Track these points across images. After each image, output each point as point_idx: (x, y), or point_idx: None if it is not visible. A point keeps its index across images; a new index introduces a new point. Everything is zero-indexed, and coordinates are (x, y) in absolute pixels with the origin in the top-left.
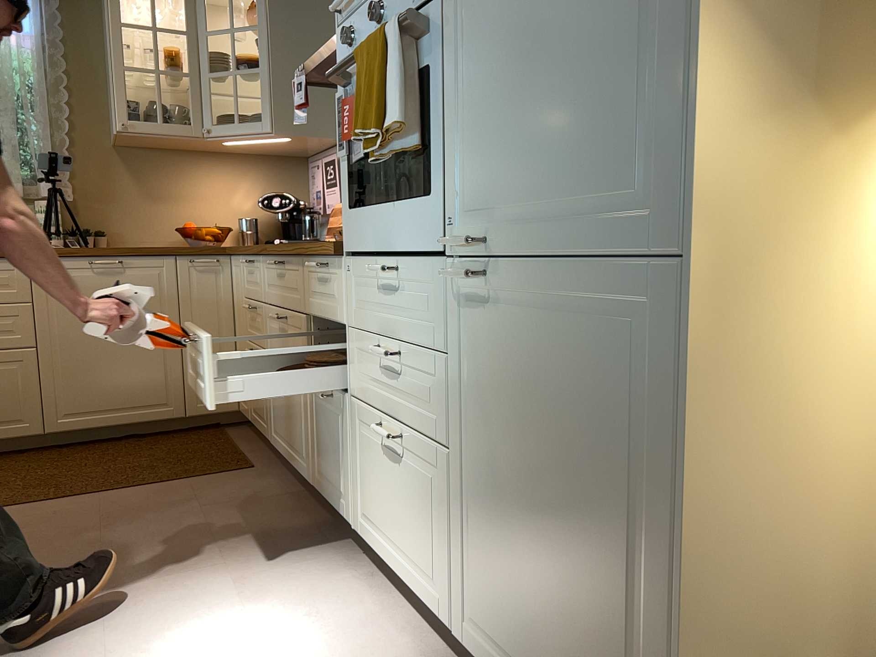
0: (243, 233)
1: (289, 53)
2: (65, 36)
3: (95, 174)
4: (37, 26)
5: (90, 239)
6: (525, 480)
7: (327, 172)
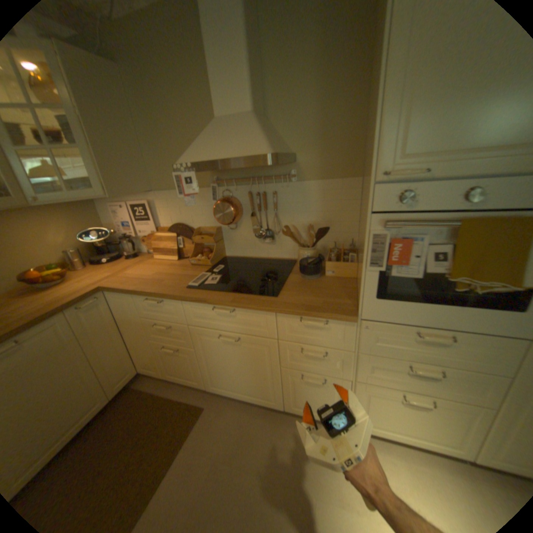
0: (66, 261)
1: (99, 131)
2: None
3: None
4: None
5: None
6: None
7: (135, 212)
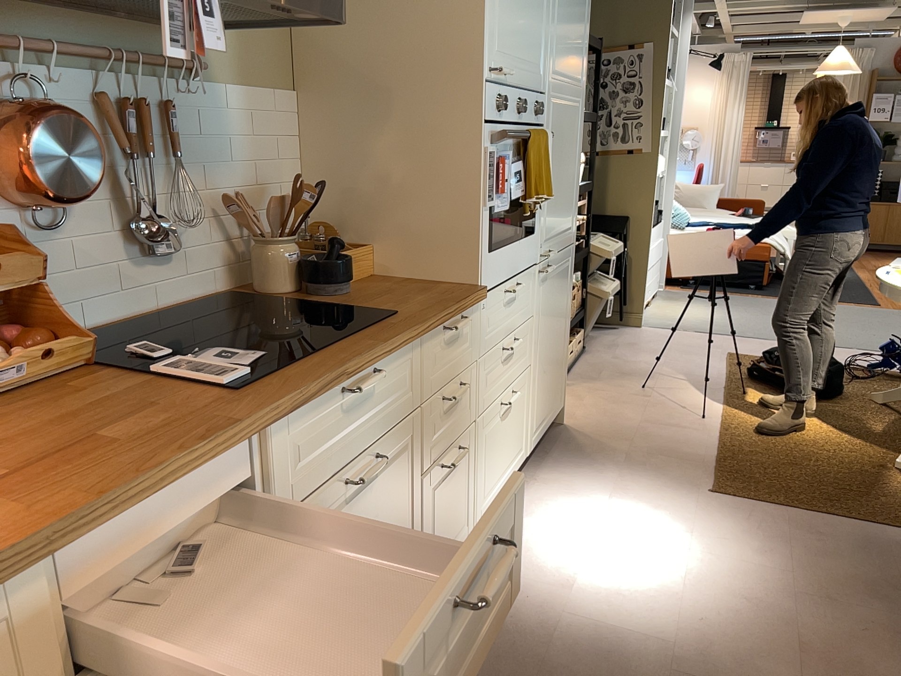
0: None
1: None
2: None
3: None
4: None
5: None
6: (550, 340)
7: None
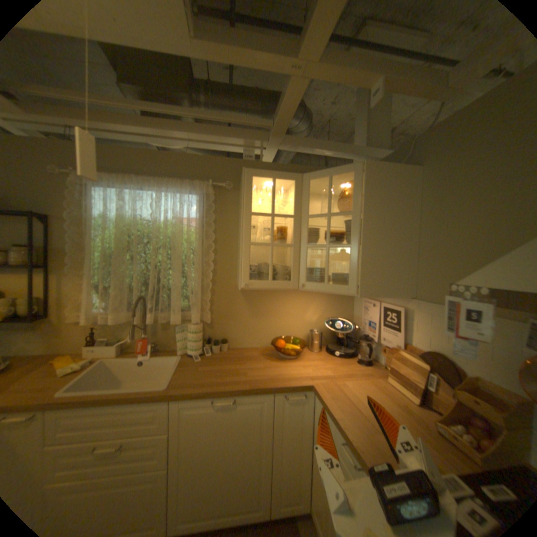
0: (310, 338)
1: (377, 232)
2: (217, 217)
3: (225, 302)
4: (200, 213)
5: (218, 348)
6: None
7: (387, 316)
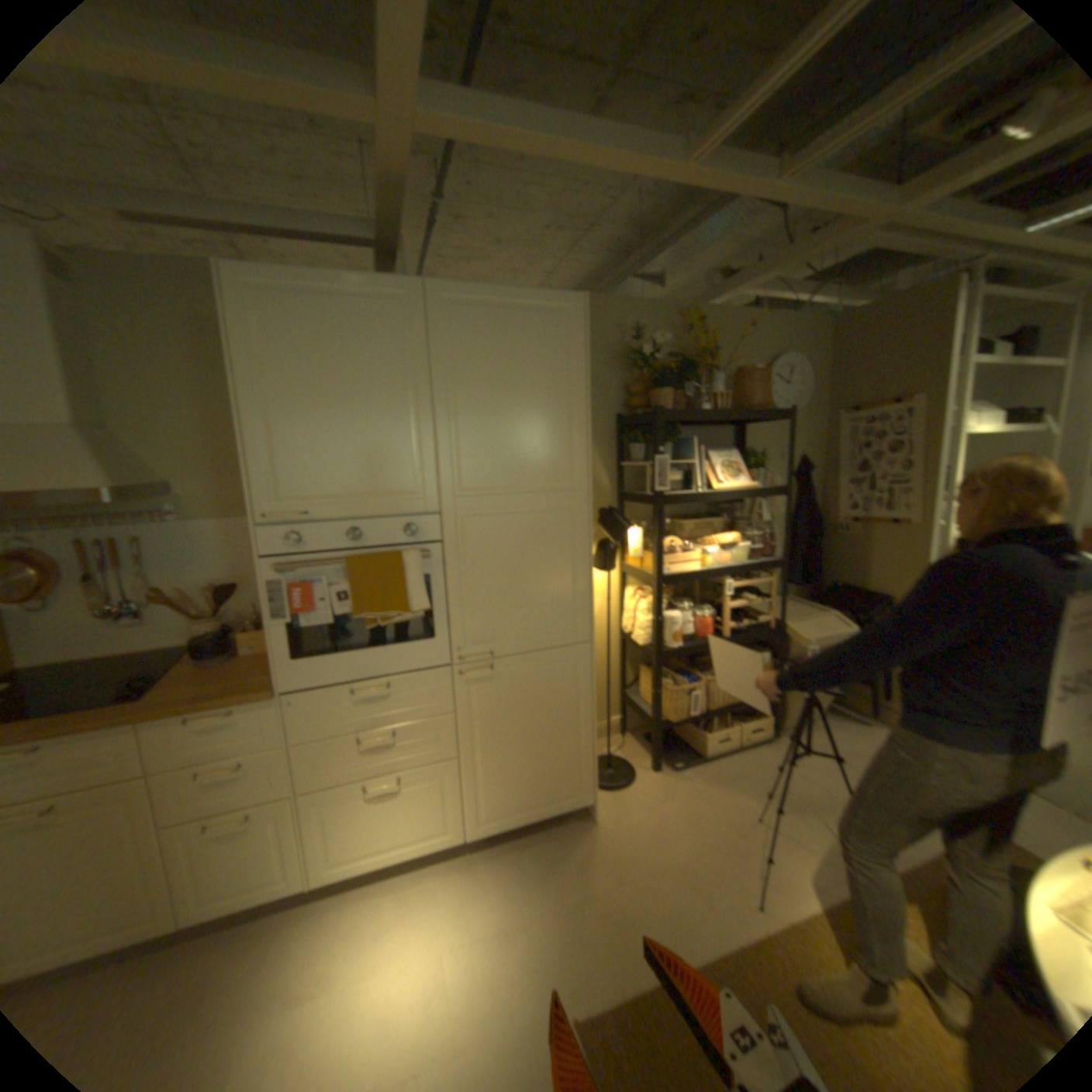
0: None
1: None
2: None
3: None
4: None
5: None
6: (517, 739)
7: None
